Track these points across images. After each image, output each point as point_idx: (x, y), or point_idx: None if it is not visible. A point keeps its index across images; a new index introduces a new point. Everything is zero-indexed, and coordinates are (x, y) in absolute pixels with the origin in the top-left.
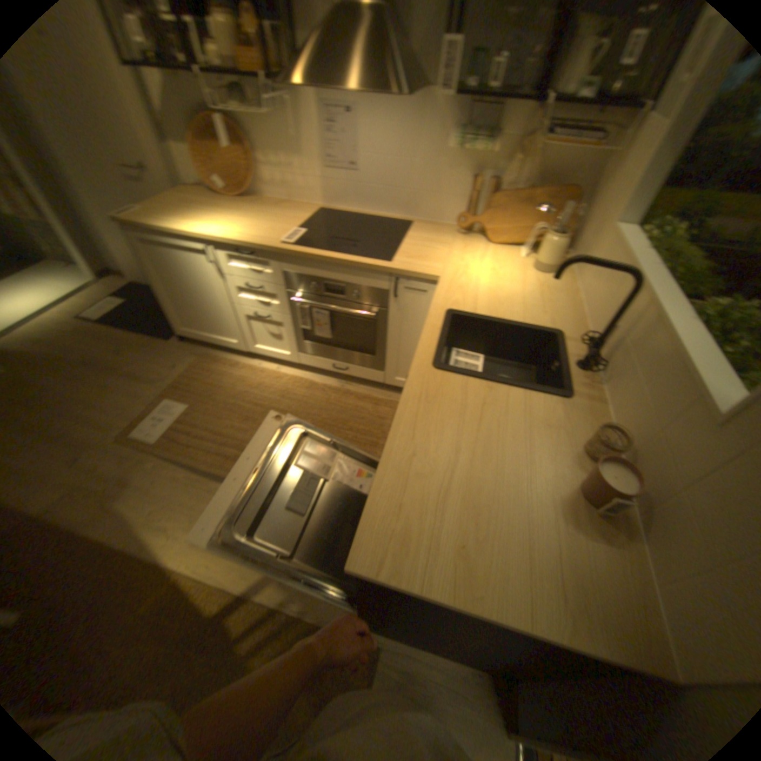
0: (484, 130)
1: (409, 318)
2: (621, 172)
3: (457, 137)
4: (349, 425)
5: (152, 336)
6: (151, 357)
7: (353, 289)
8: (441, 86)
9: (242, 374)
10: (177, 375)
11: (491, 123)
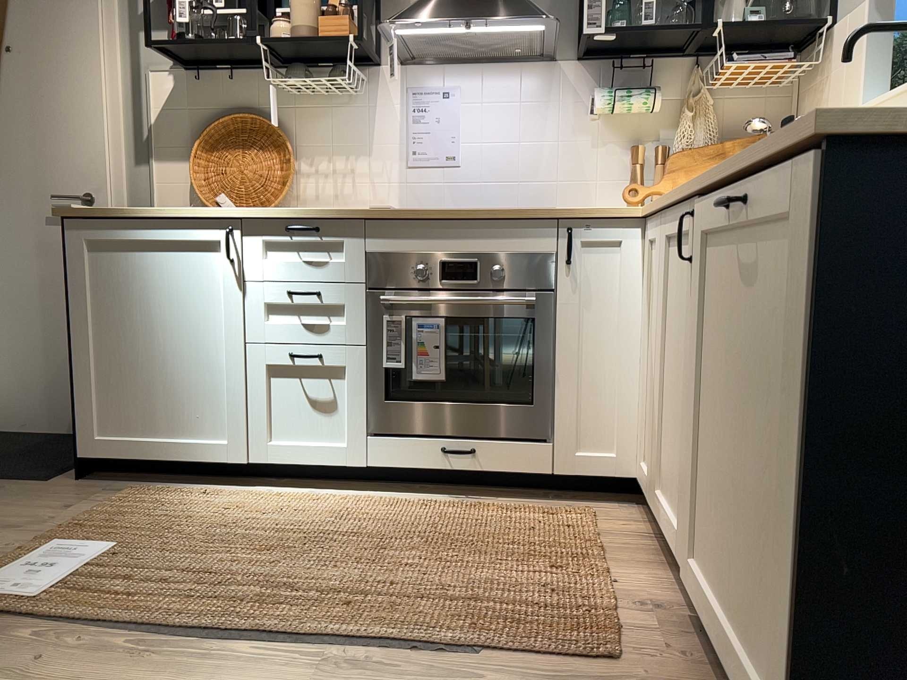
0: (638, 88)
1: (600, 303)
2: (830, 86)
3: (603, 104)
4: (516, 540)
5: (18, 476)
6: (18, 499)
7: (497, 265)
8: (570, 60)
9: (242, 500)
10: (87, 513)
11: (641, 91)
